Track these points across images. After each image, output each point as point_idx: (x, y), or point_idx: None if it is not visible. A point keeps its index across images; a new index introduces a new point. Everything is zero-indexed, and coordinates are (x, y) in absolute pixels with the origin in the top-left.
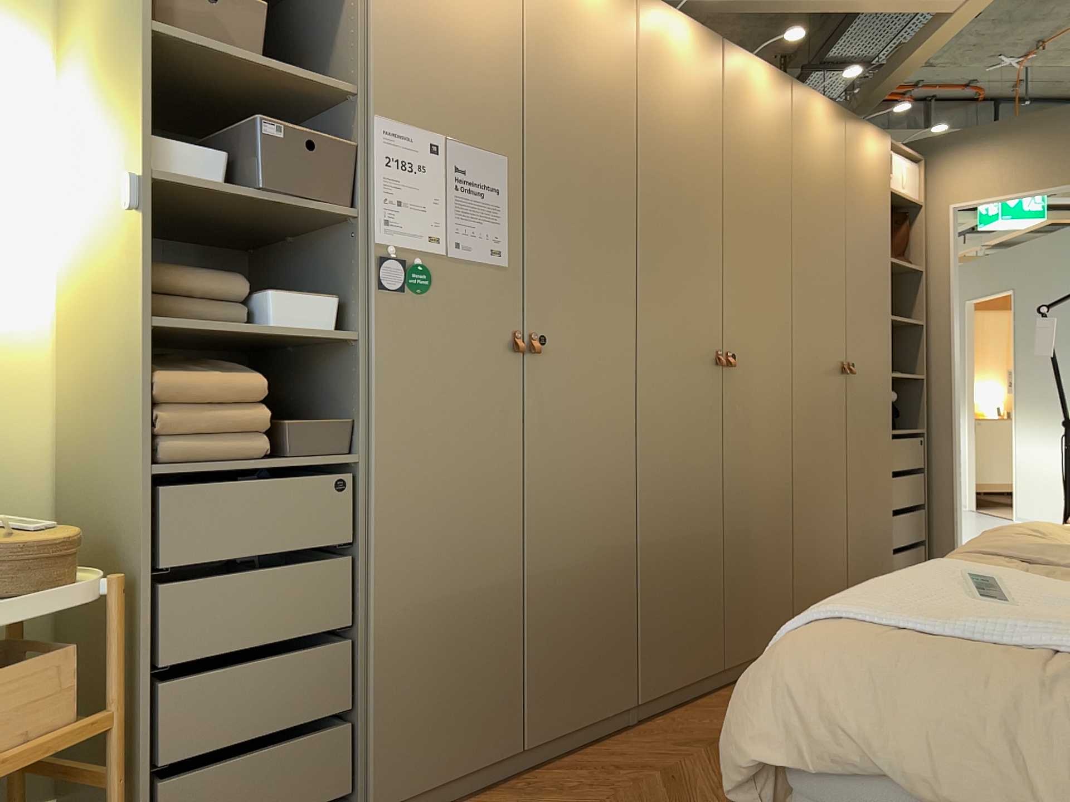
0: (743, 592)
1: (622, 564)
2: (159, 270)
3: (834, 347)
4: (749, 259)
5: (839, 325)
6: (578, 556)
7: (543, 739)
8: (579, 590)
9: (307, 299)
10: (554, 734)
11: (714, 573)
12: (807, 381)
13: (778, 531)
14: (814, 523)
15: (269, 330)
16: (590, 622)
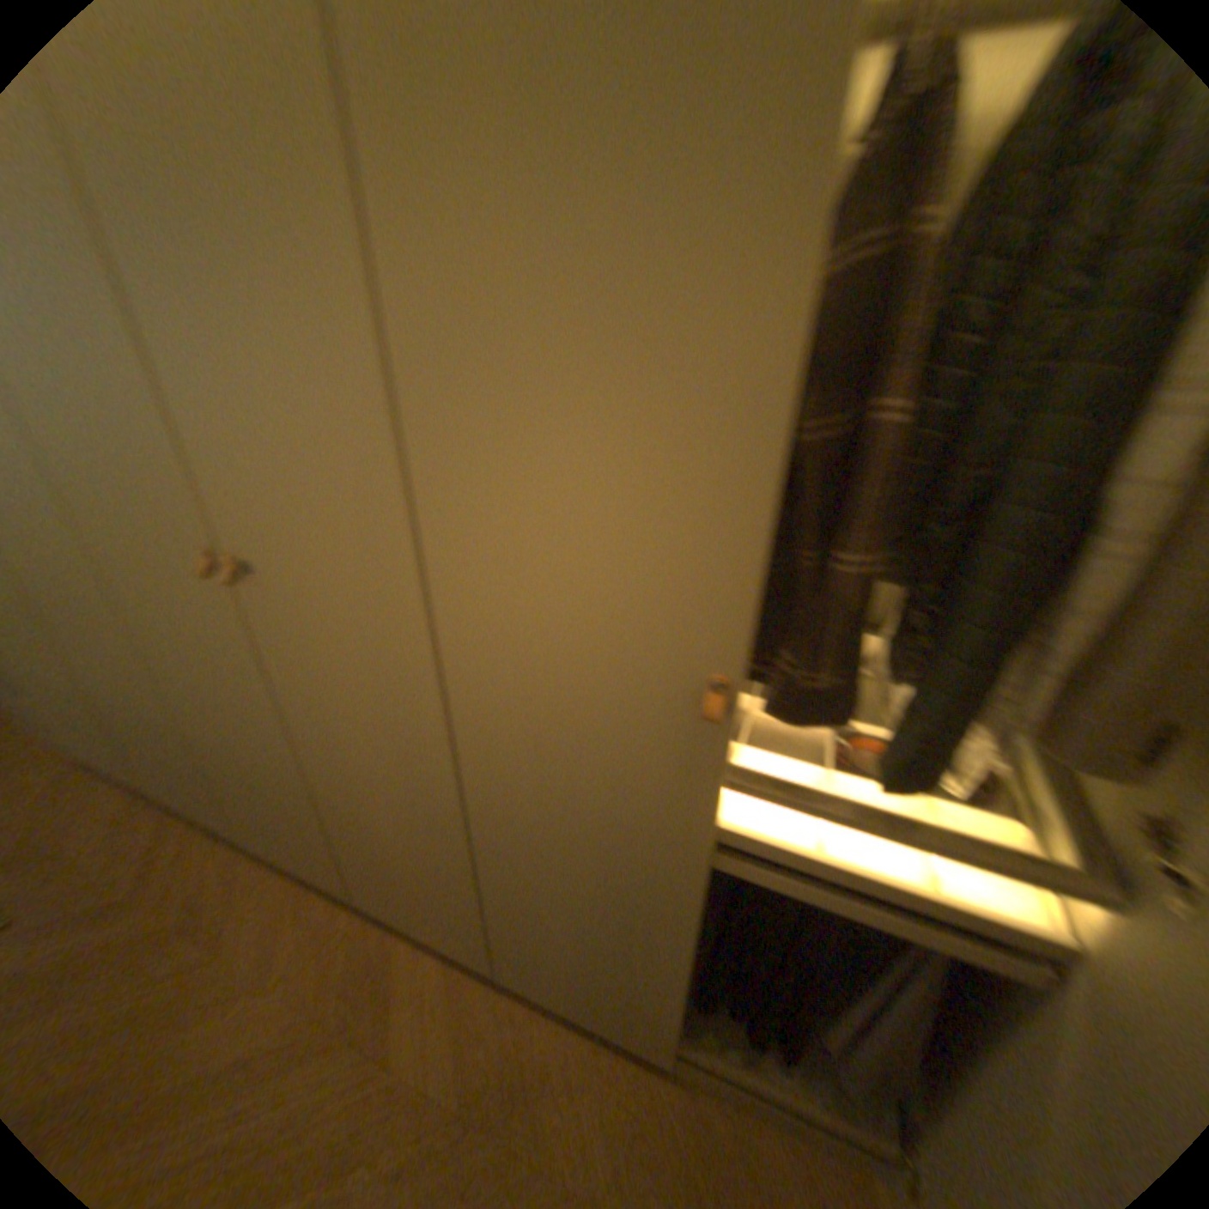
0: (362, 871)
1: (163, 740)
2: None
3: (649, 633)
4: (202, 353)
5: (694, 570)
6: (114, 708)
7: (151, 803)
8: (129, 733)
9: None
10: (159, 808)
11: (296, 822)
12: (494, 678)
13: (425, 859)
14: (540, 910)
15: None
16: (152, 761)
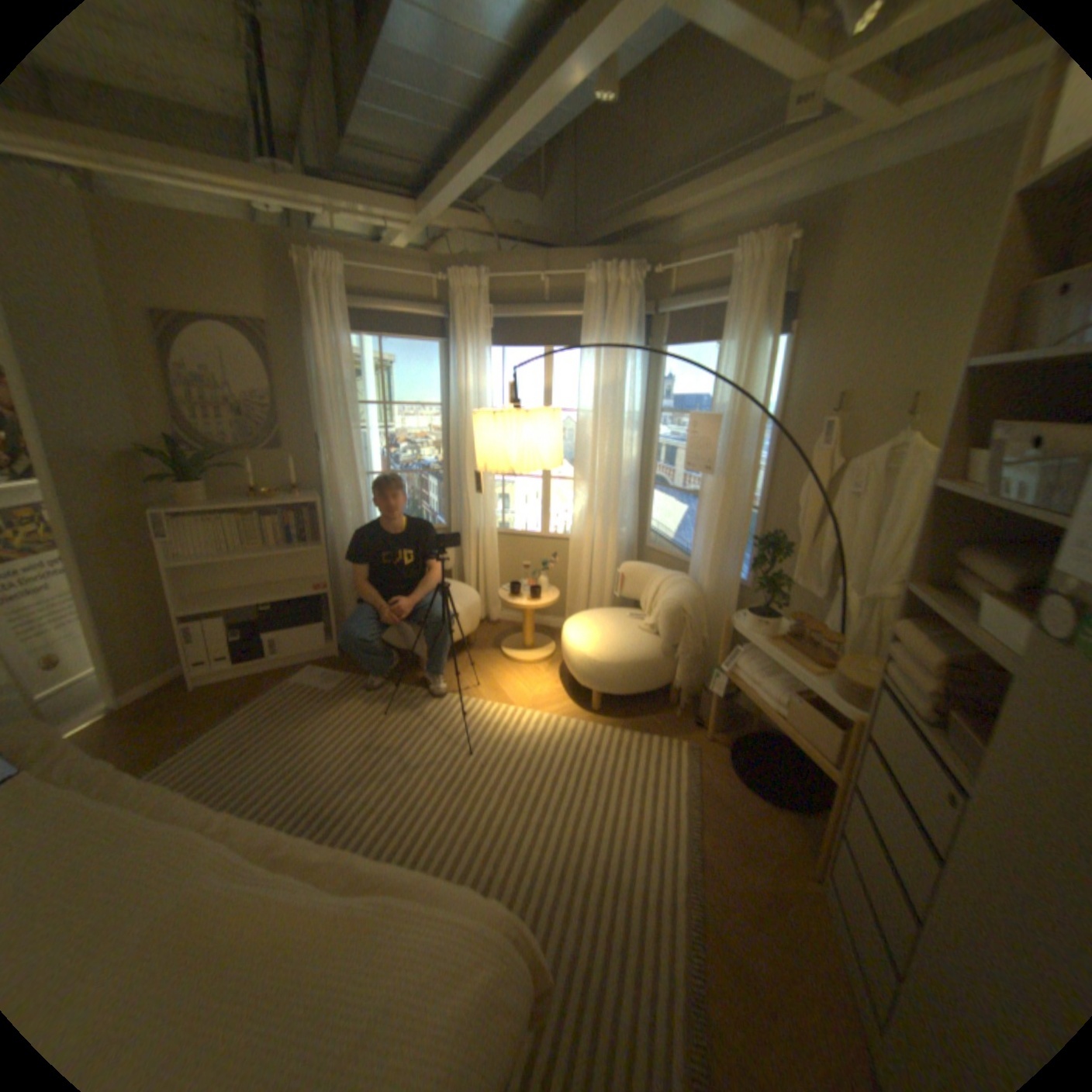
0: None
1: None
2: (972, 554)
3: None
4: None
5: None
6: None
7: None
8: None
9: (1011, 614)
10: None
11: None
12: None
13: None
14: None
15: (964, 626)
16: None
